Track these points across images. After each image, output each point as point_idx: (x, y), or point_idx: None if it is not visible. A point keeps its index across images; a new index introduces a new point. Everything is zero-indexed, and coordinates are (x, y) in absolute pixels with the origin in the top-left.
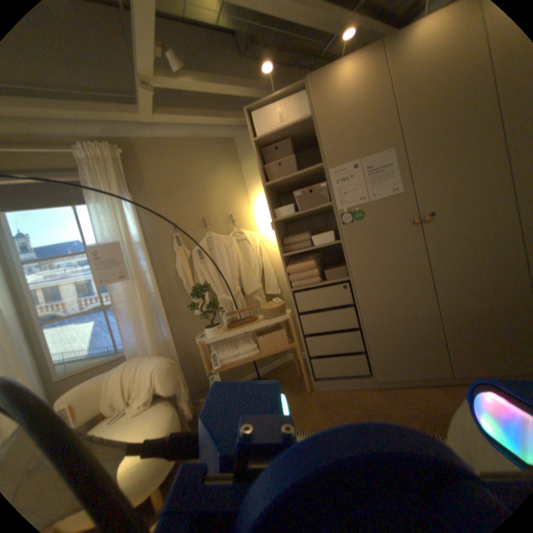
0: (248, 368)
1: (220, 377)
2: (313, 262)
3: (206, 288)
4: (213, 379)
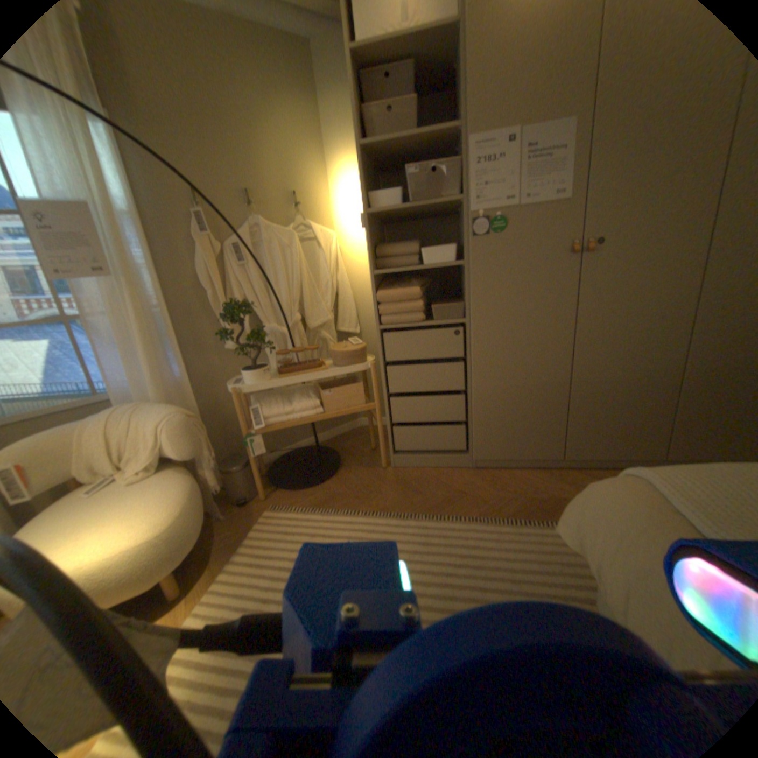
0: (303, 432)
1: (262, 440)
2: (418, 290)
3: (247, 308)
4: (252, 442)
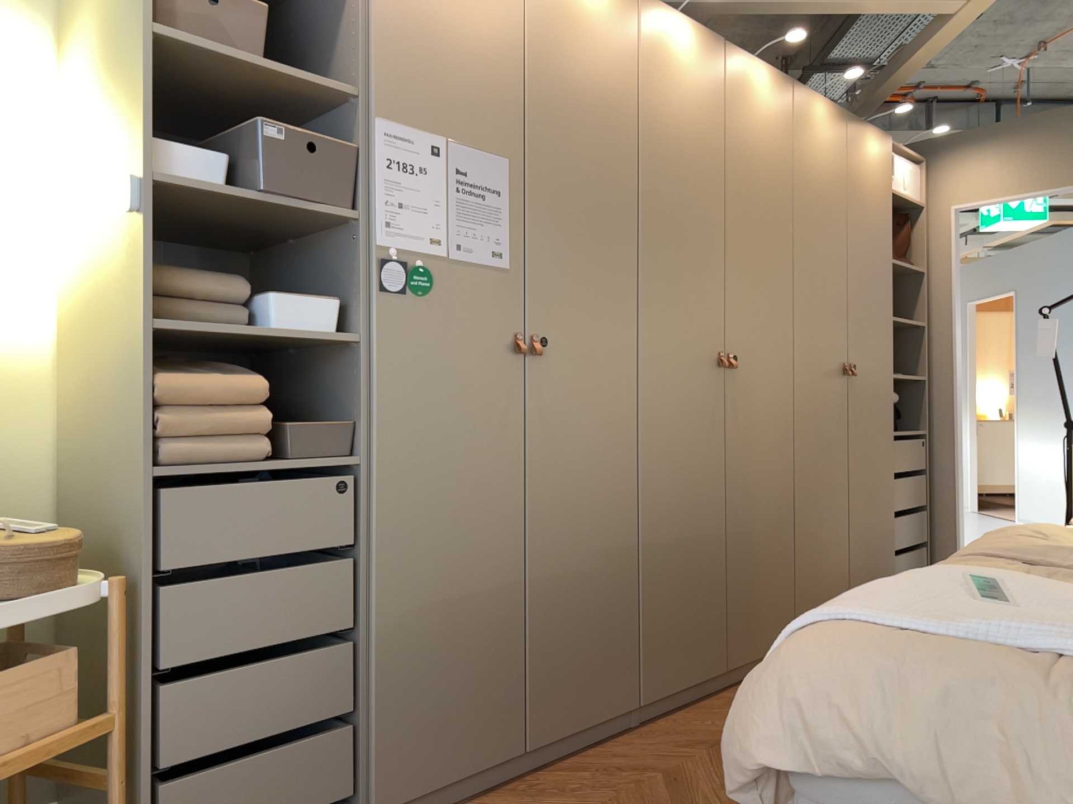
0: None
1: None
2: (262, 385)
3: None
4: None
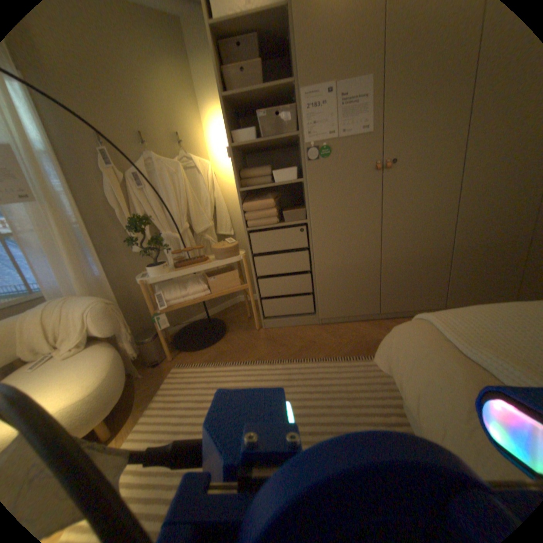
0: (197, 309)
1: (167, 317)
2: (272, 201)
3: (146, 221)
4: (159, 319)
